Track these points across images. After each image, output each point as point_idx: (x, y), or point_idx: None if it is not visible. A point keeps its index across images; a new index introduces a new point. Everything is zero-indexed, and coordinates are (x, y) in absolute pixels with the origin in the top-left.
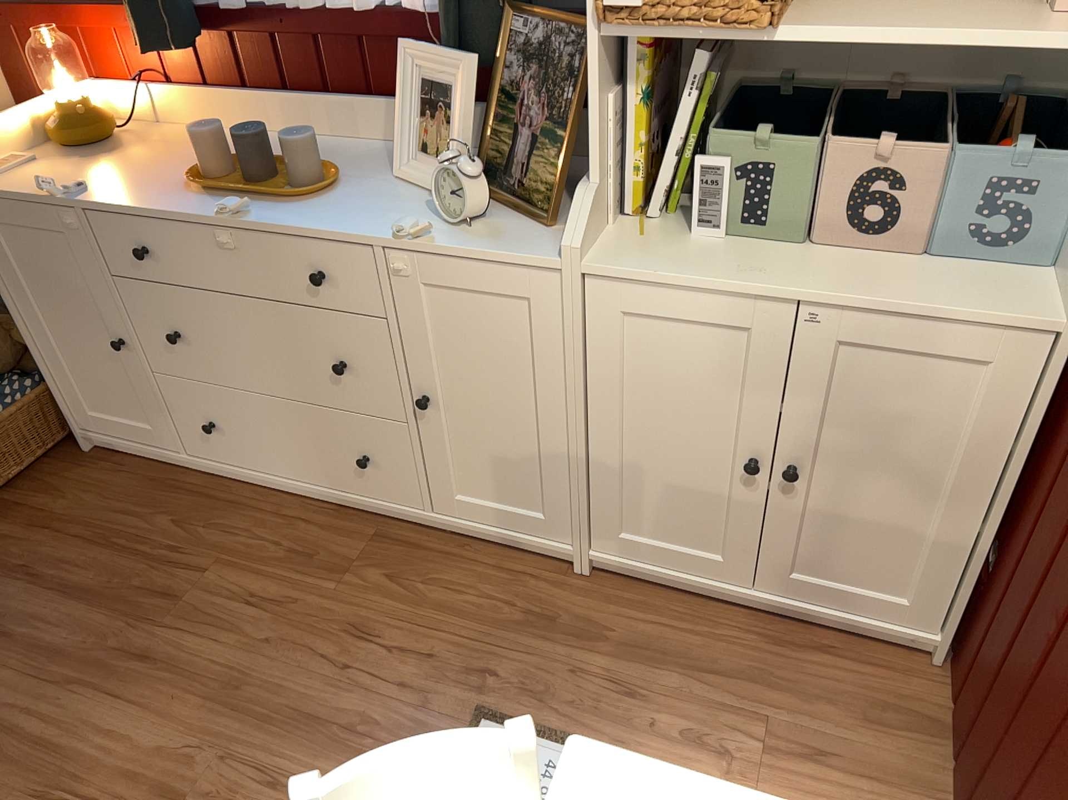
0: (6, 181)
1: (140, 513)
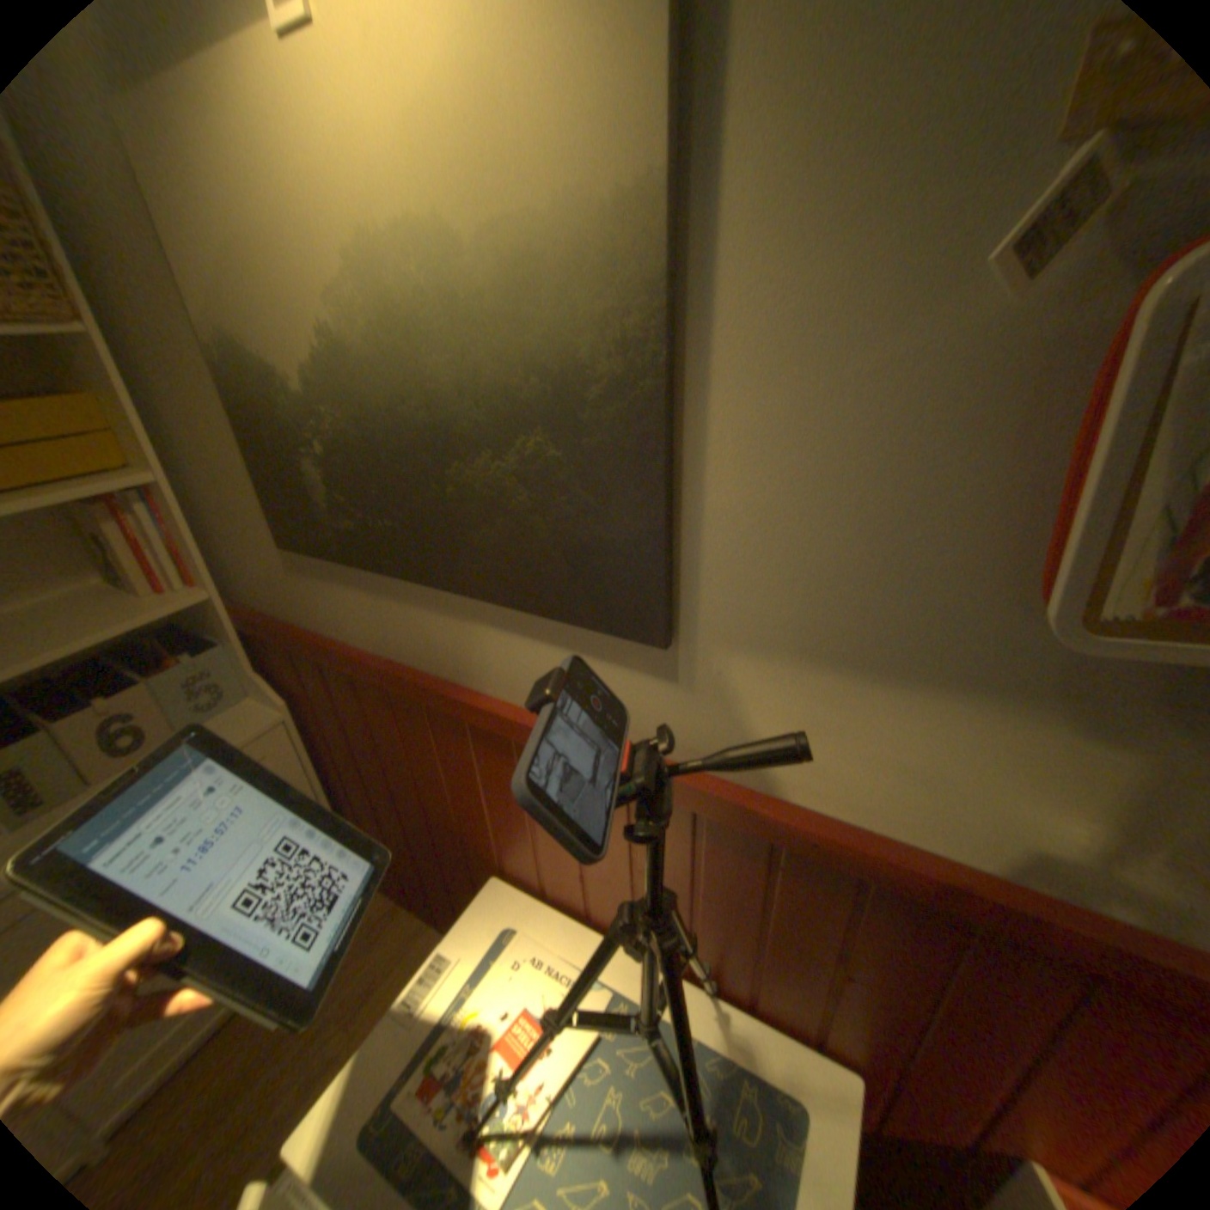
0: None
1: None
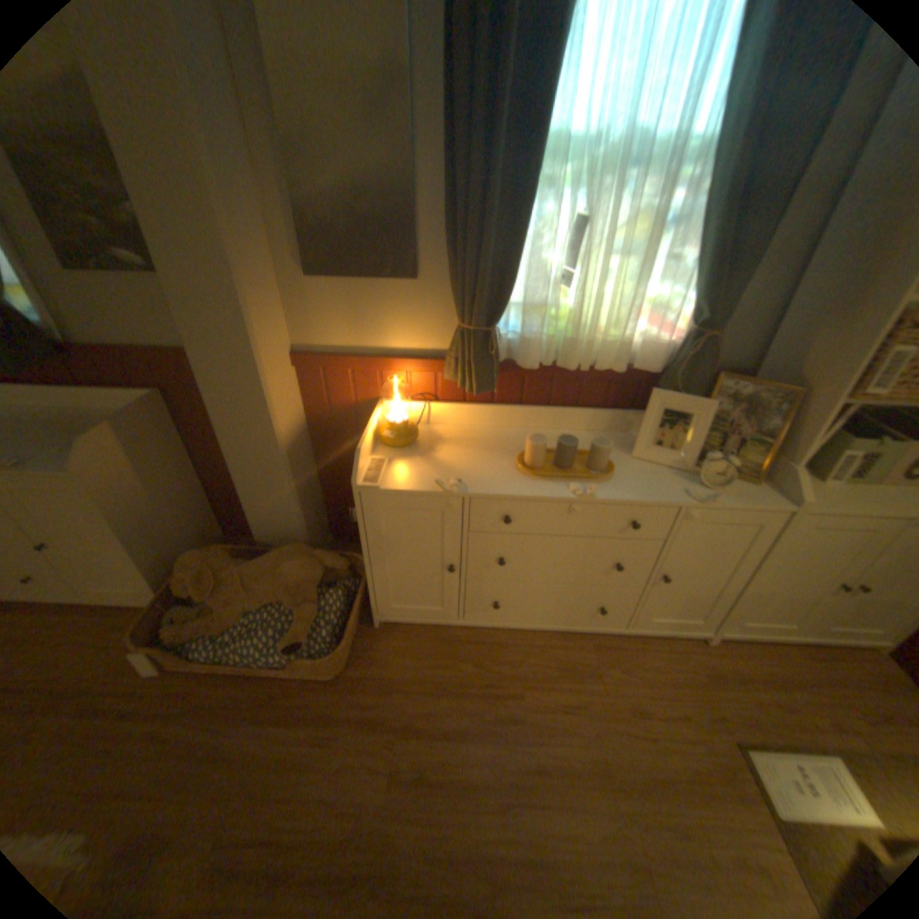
0: (391, 480)
1: (447, 666)
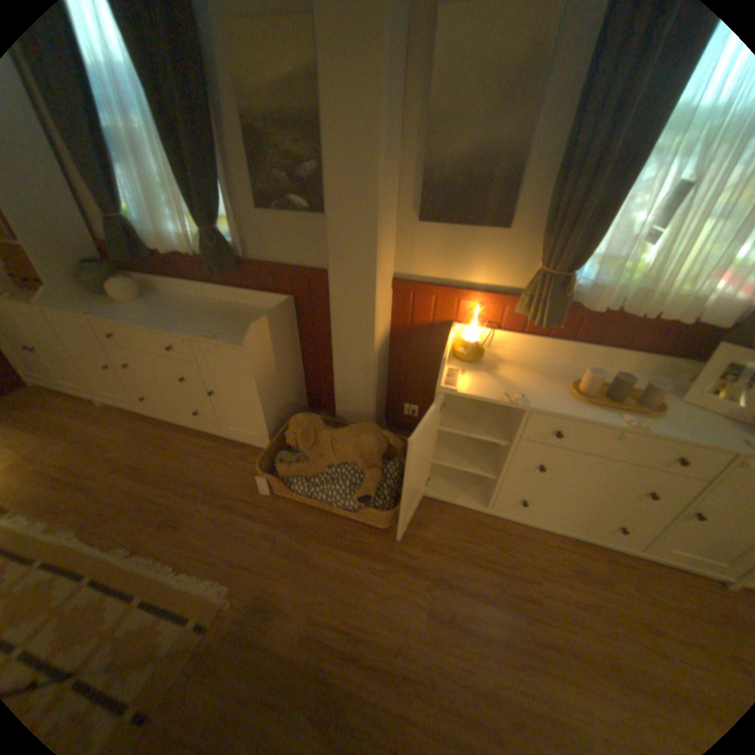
0: (465, 387)
1: (475, 543)
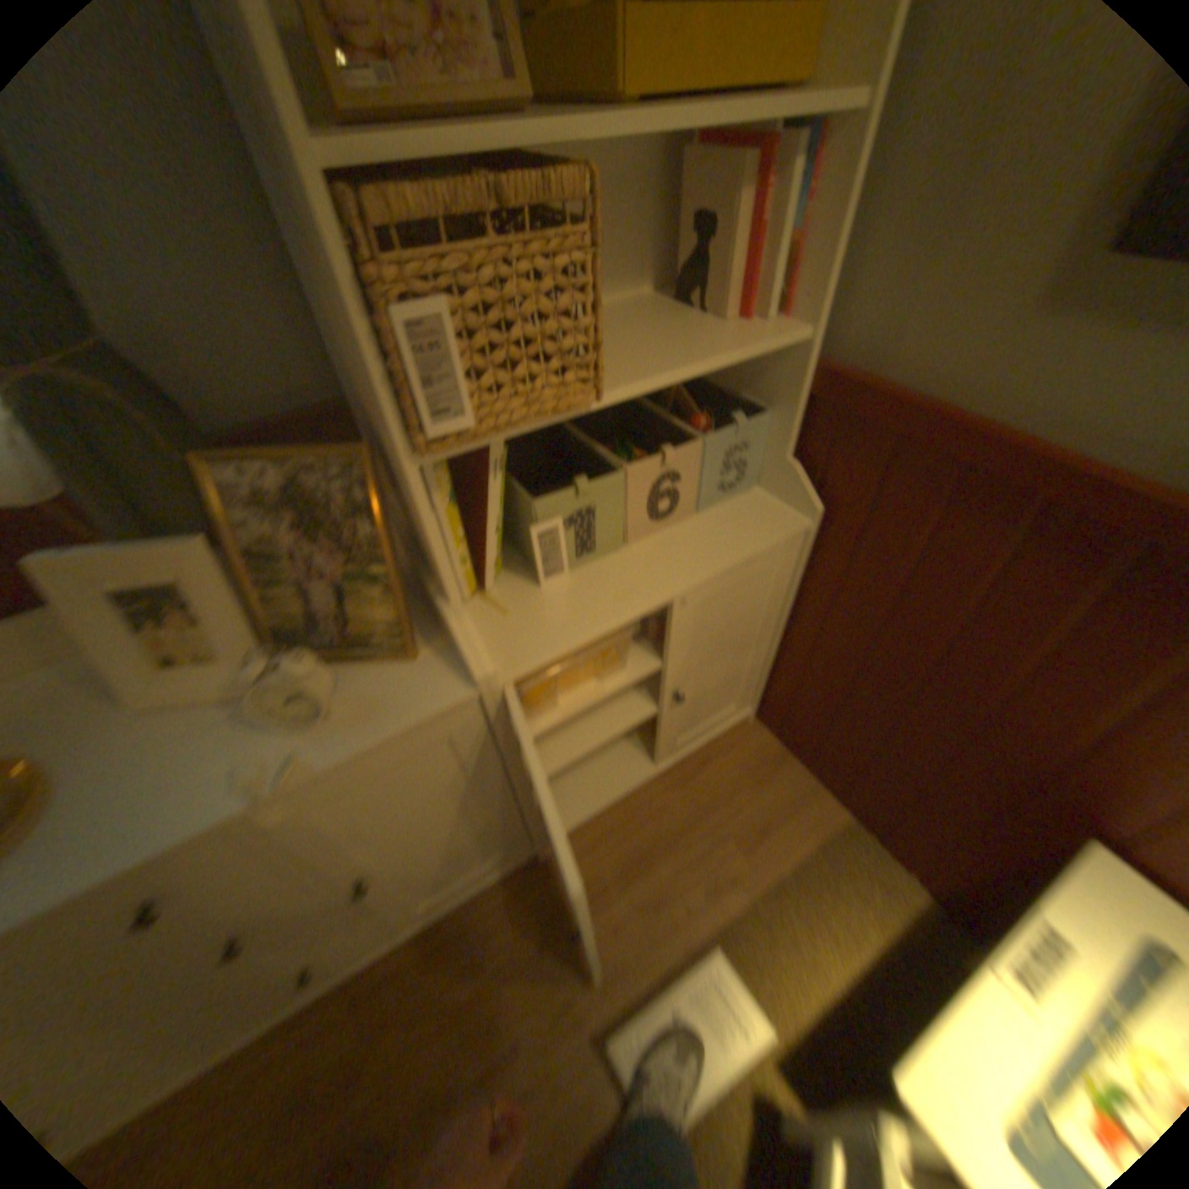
0: None
1: None
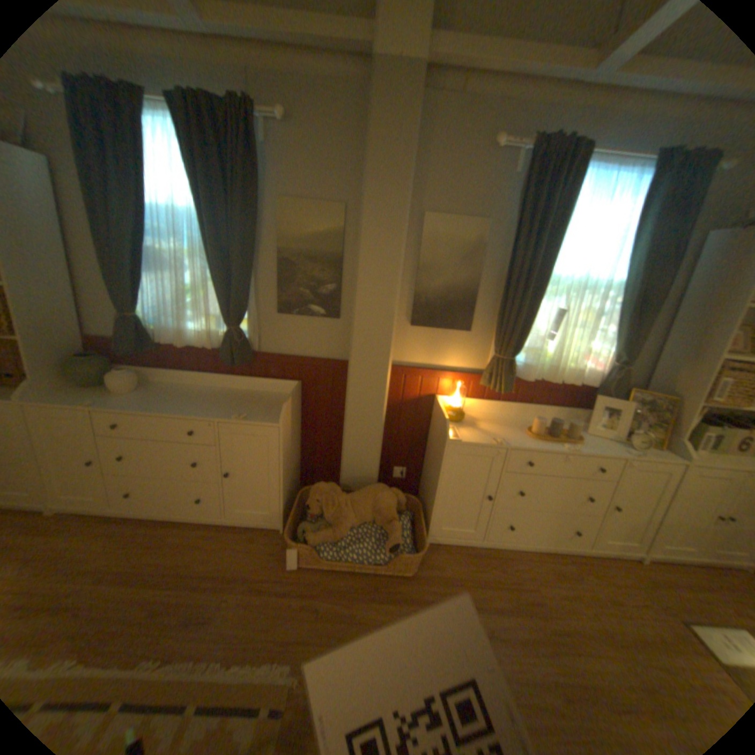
0: (463, 438)
1: (483, 572)
